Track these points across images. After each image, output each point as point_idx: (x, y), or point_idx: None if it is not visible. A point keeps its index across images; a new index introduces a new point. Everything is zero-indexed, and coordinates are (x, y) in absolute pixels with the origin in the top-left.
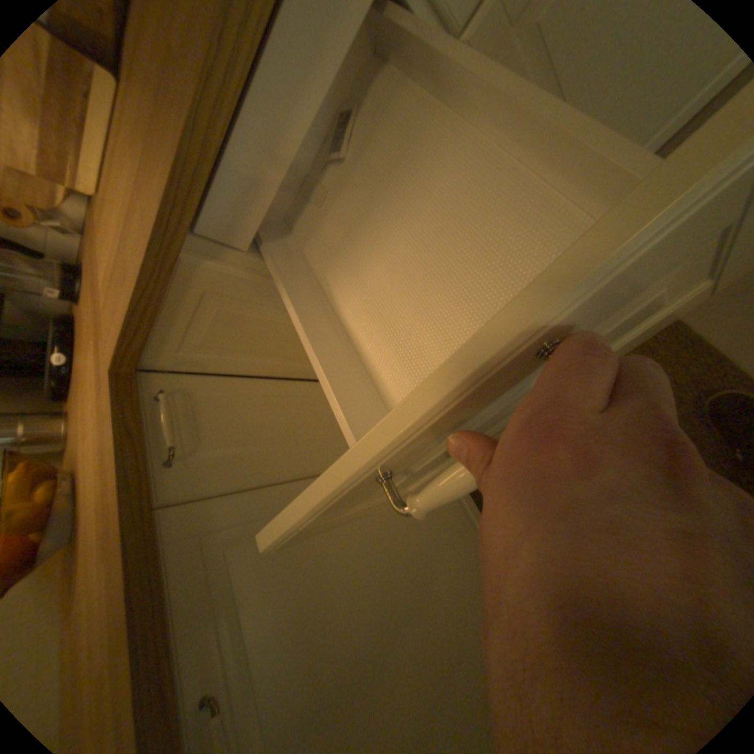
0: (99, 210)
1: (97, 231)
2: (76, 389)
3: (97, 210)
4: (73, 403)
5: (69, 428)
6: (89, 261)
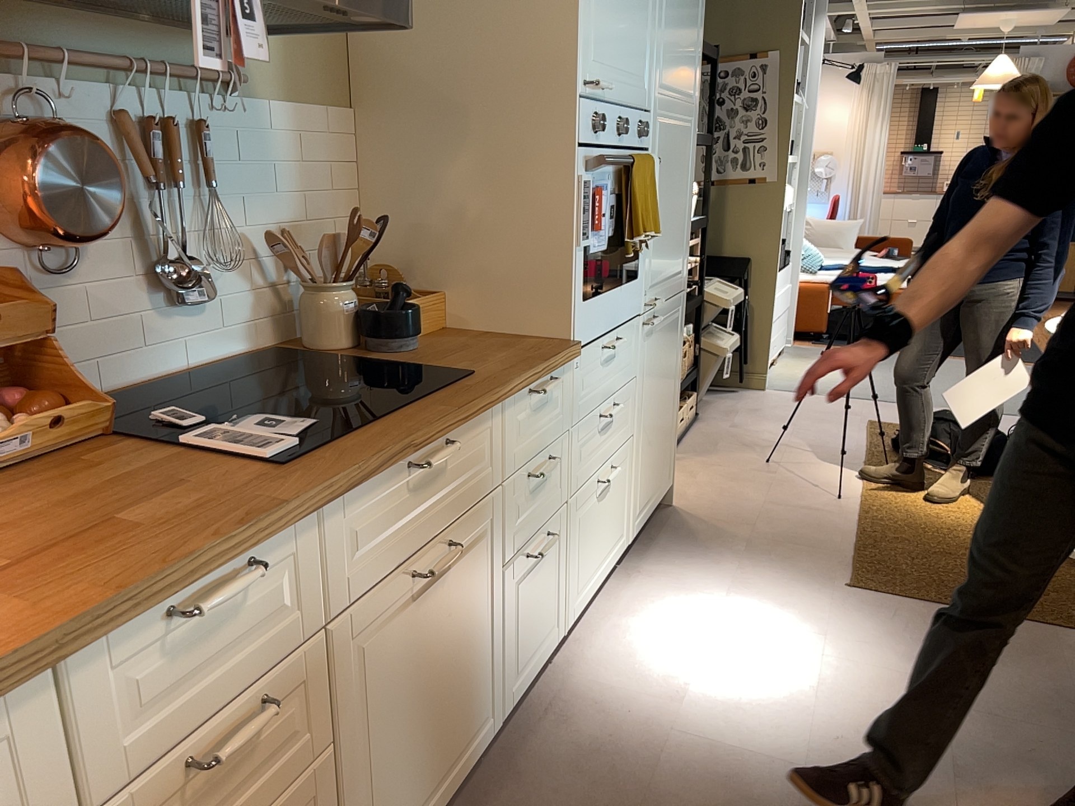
0: None
1: None
2: None
3: None
4: None
5: None
6: None
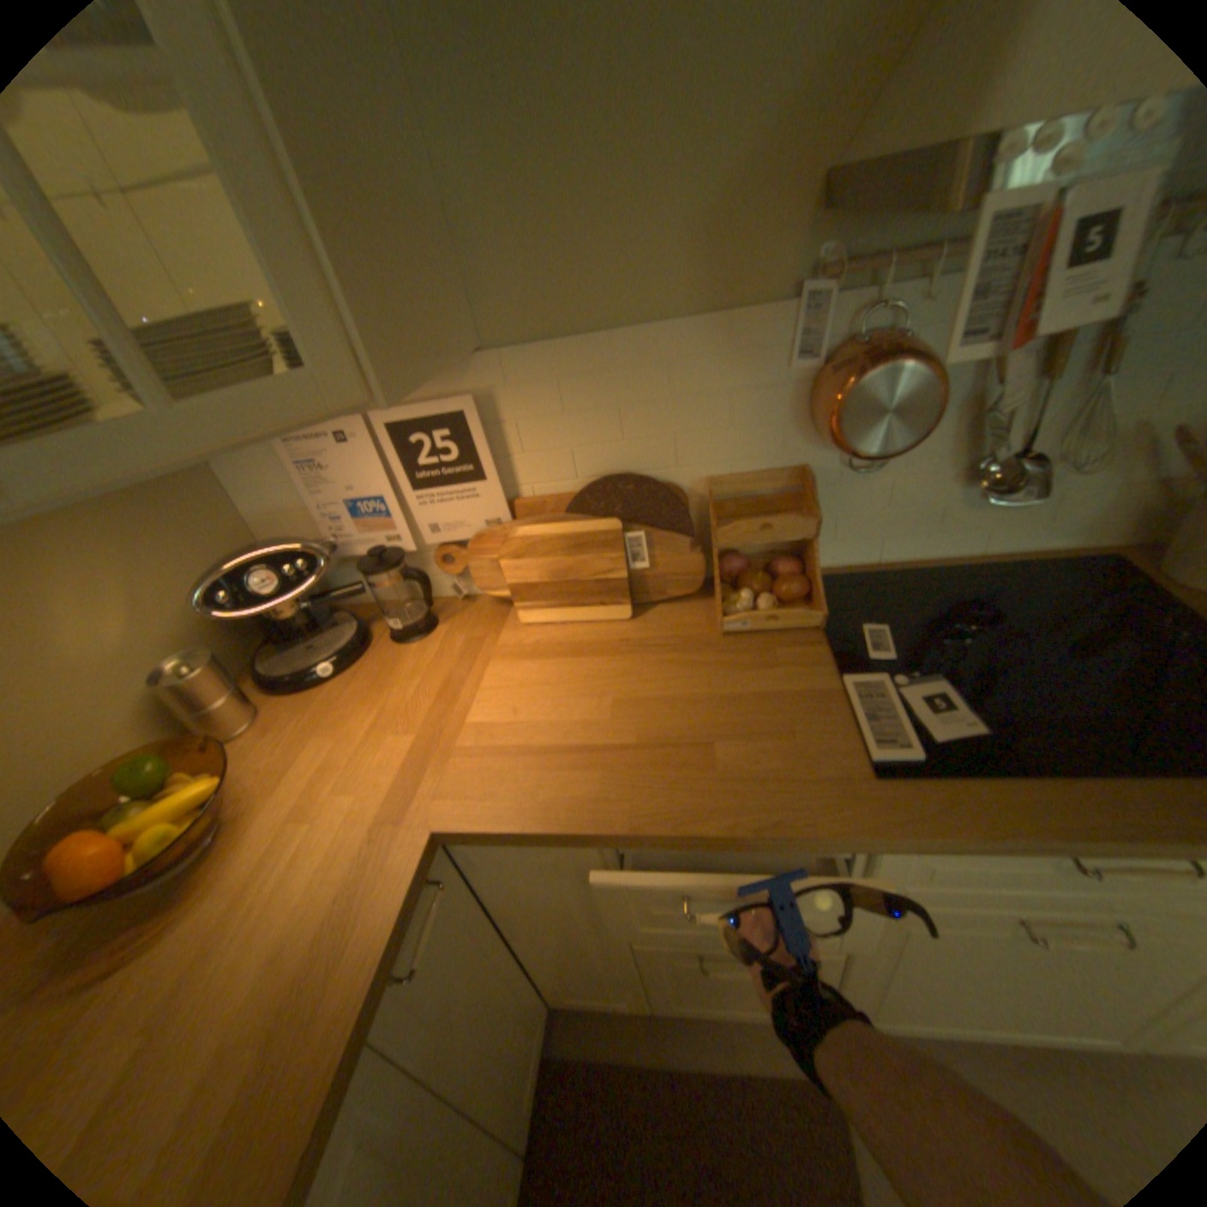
0: (513, 627)
1: (491, 632)
2: (299, 701)
3: (508, 618)
4: (275, 706)
5: (243, 729)
6: (449, 627)
